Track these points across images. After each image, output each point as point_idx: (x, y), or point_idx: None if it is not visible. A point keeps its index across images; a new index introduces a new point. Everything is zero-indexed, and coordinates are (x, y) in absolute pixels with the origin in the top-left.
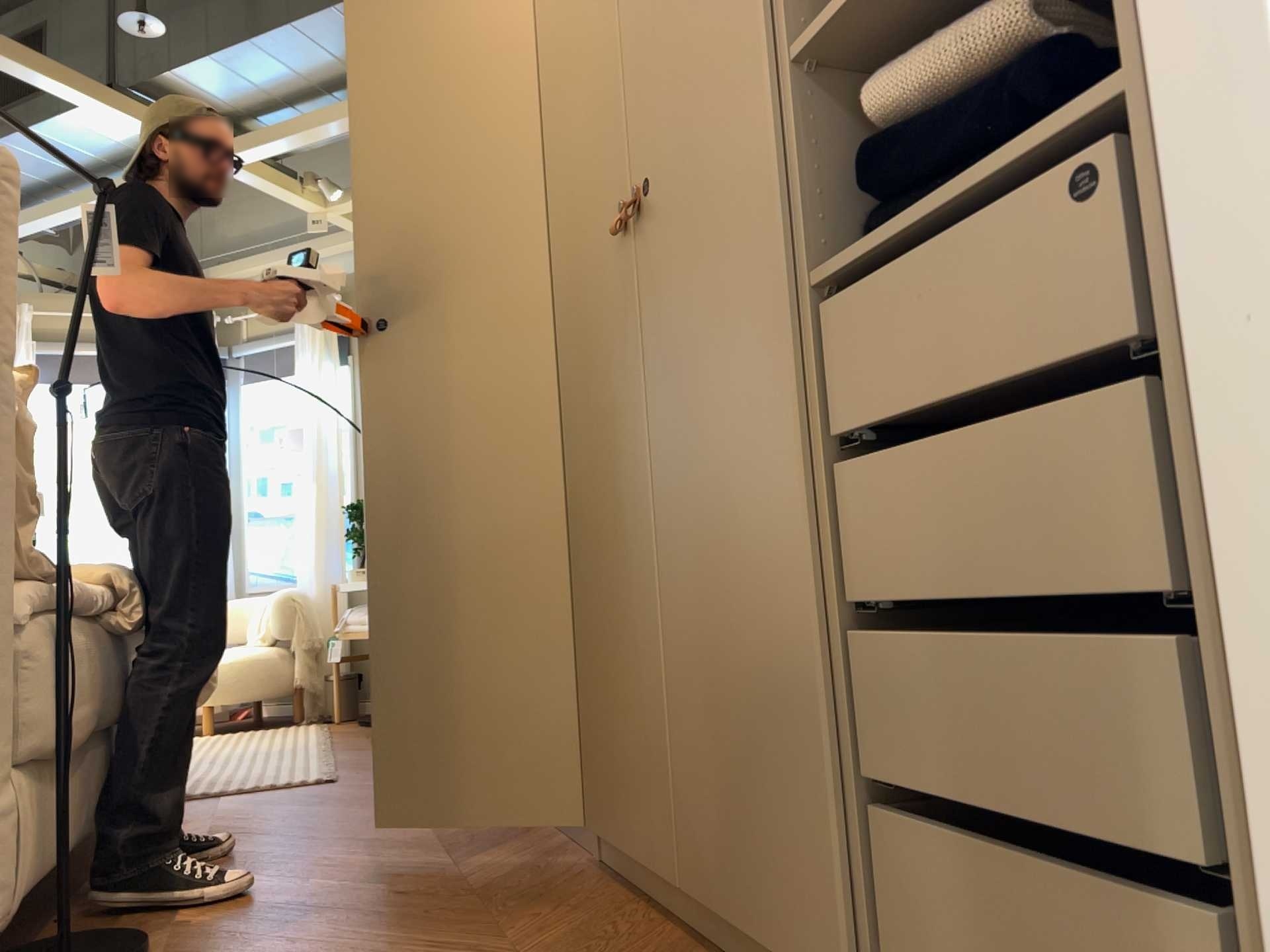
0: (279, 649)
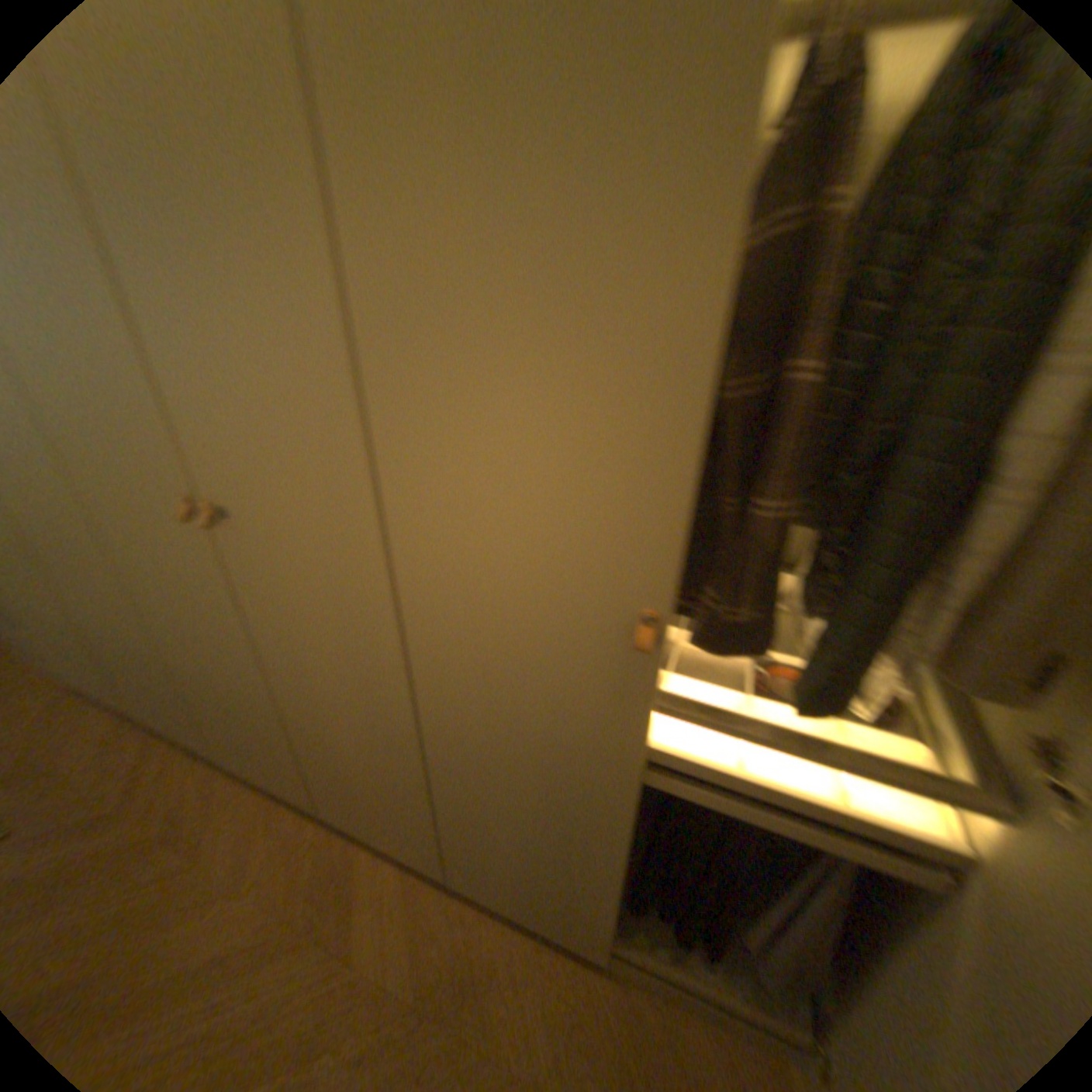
0: None
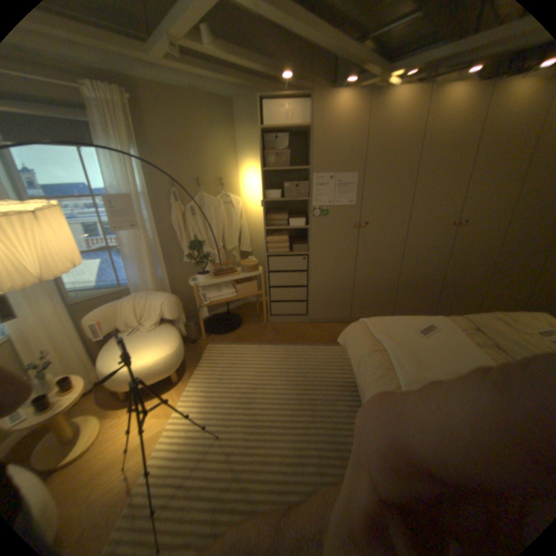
0: (176, 328)
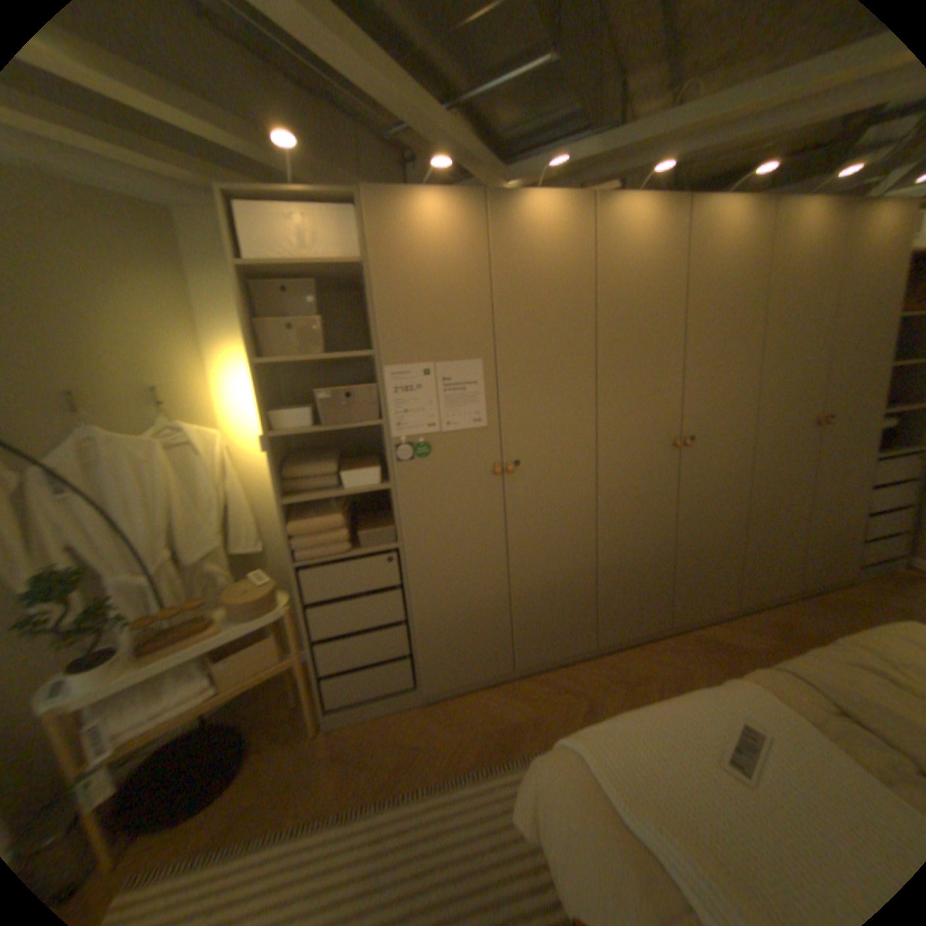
0: None
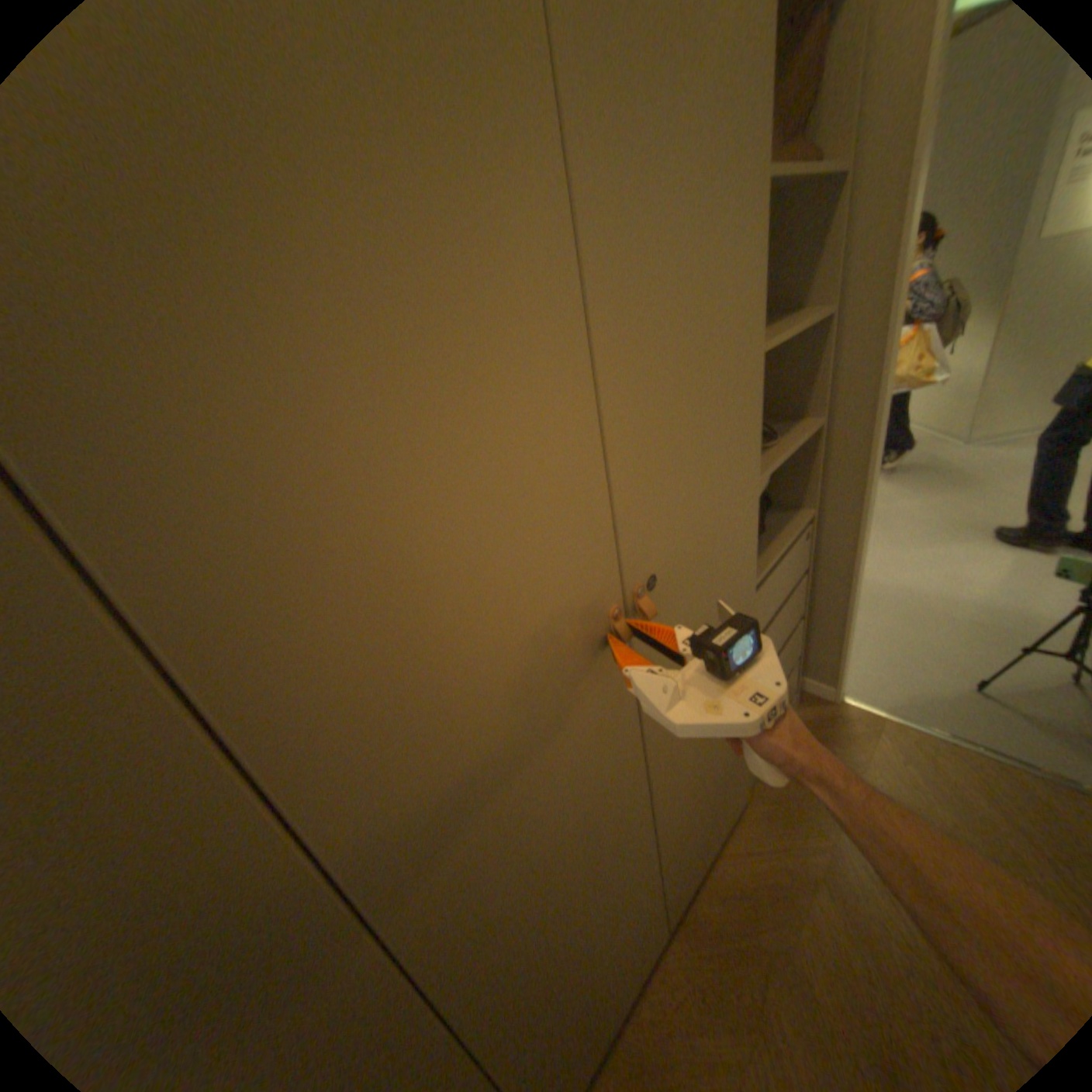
0: None
